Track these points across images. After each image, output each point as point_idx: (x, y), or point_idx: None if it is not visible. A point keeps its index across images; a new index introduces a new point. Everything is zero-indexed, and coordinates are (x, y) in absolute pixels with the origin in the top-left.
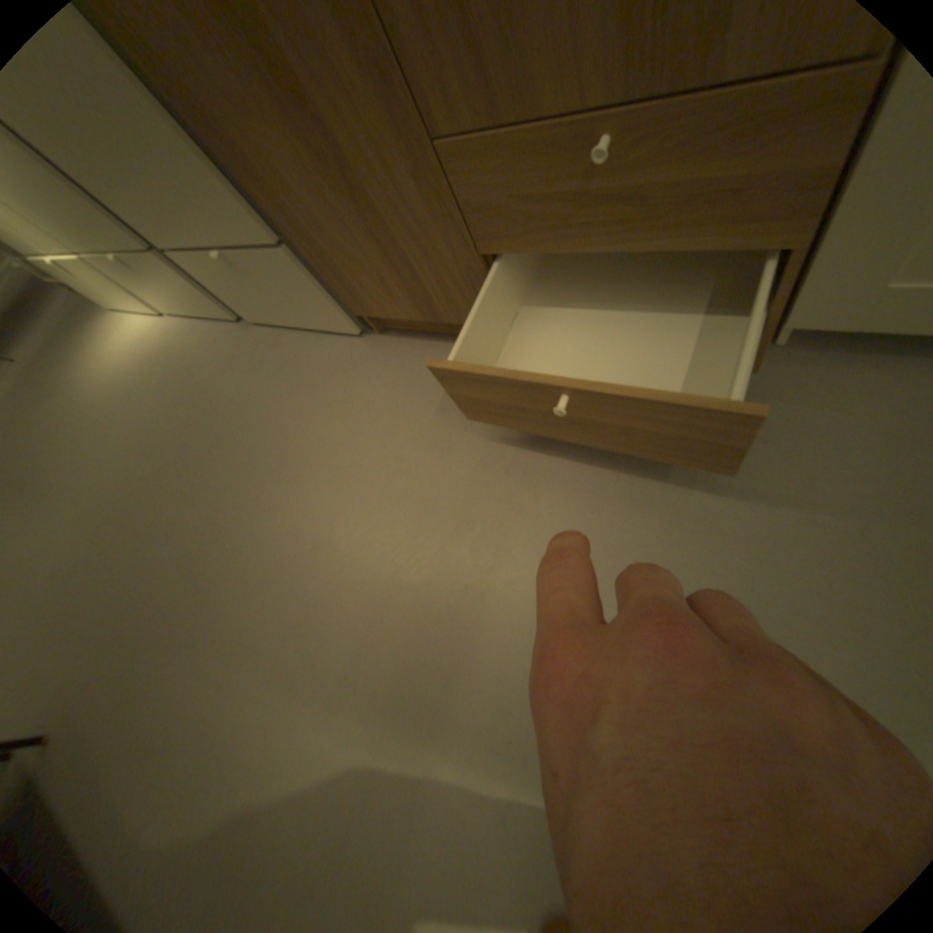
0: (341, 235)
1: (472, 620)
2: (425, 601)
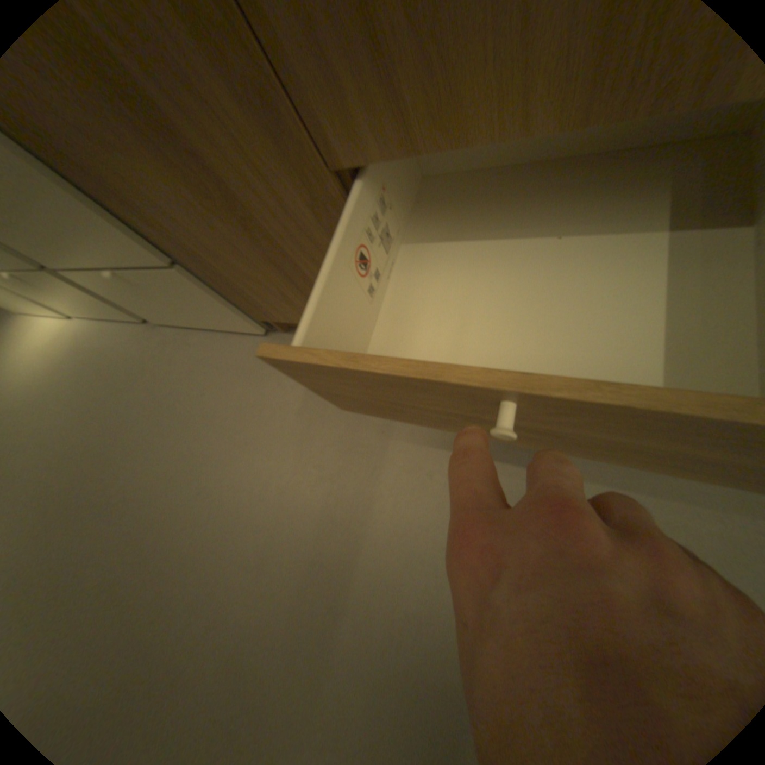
0: (237, 260)
1: (420, 655)
2: (366, 631)
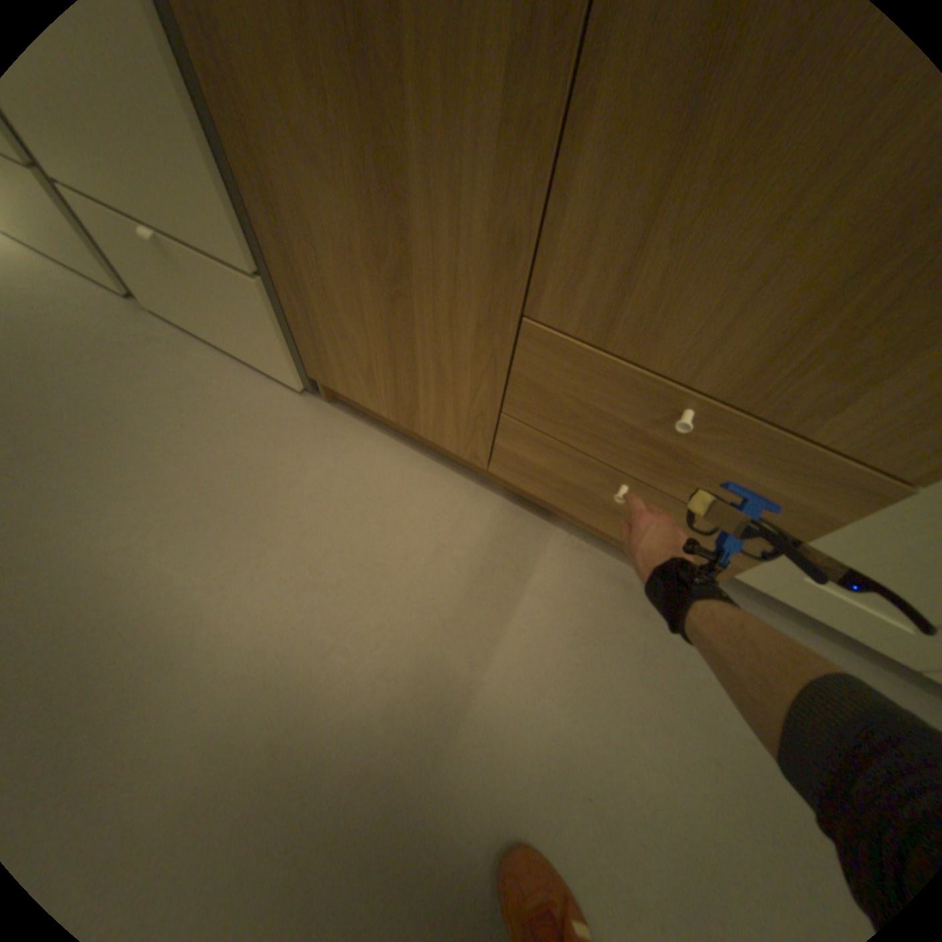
0: (346, 310)
1: (364, 819)
2: (305, 780)
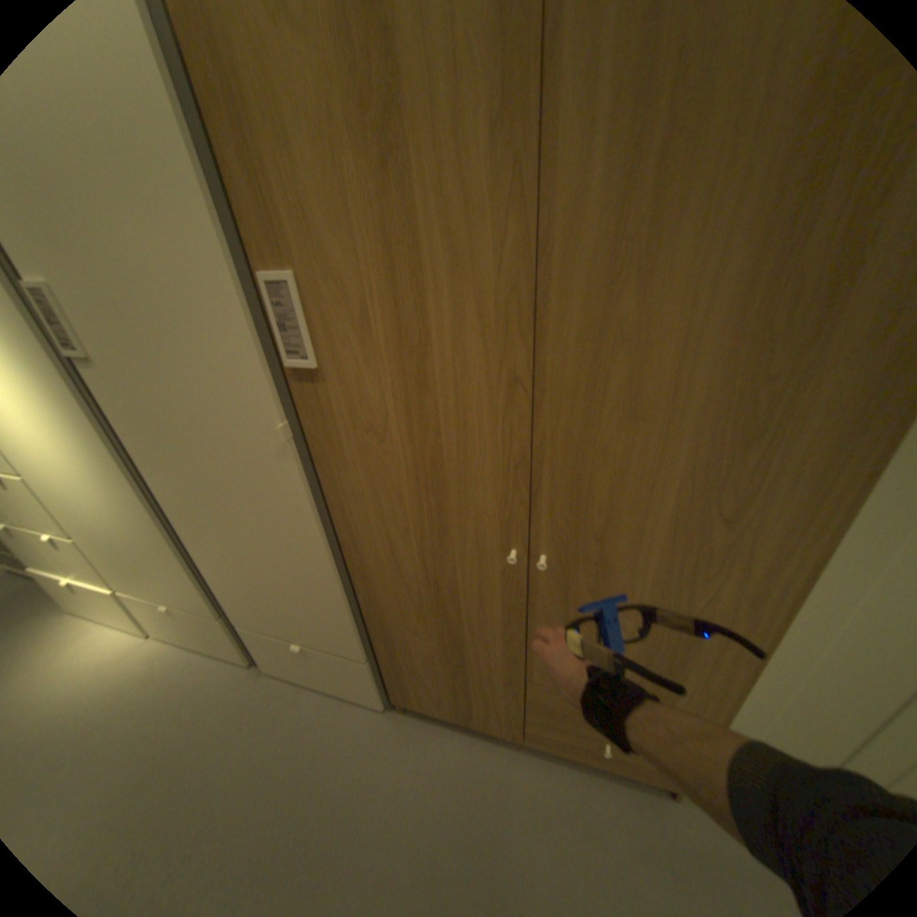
0: (426, 677)
1: None
2: None
